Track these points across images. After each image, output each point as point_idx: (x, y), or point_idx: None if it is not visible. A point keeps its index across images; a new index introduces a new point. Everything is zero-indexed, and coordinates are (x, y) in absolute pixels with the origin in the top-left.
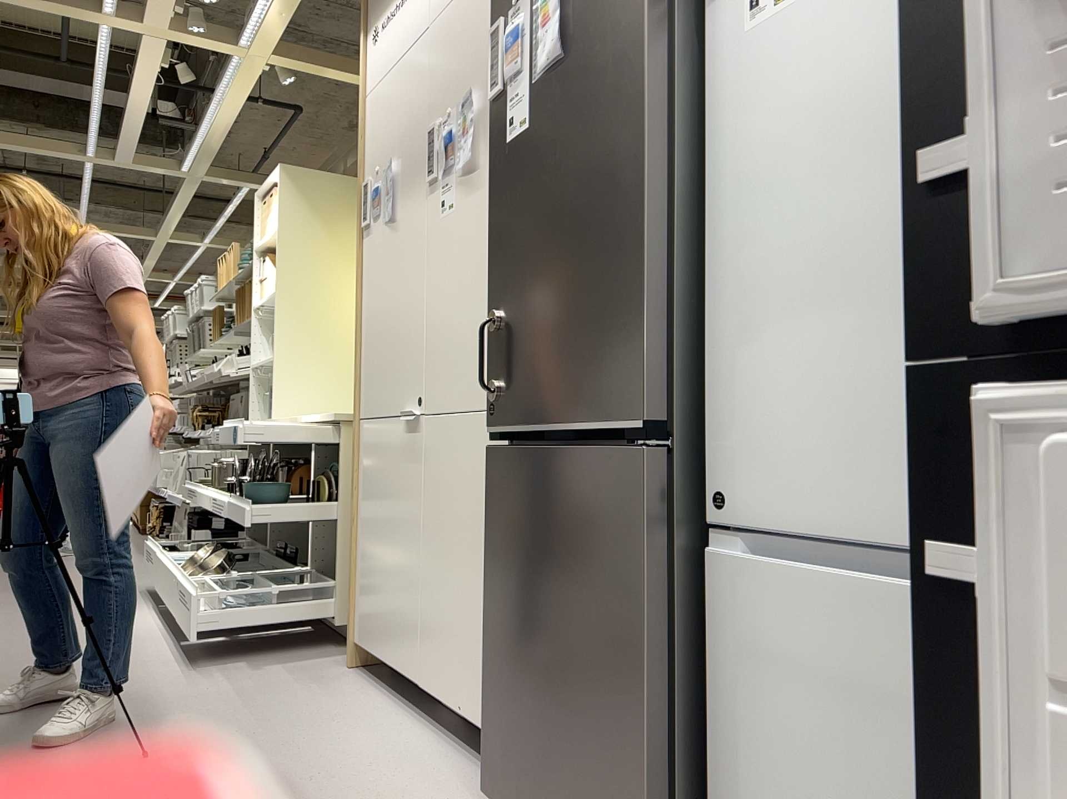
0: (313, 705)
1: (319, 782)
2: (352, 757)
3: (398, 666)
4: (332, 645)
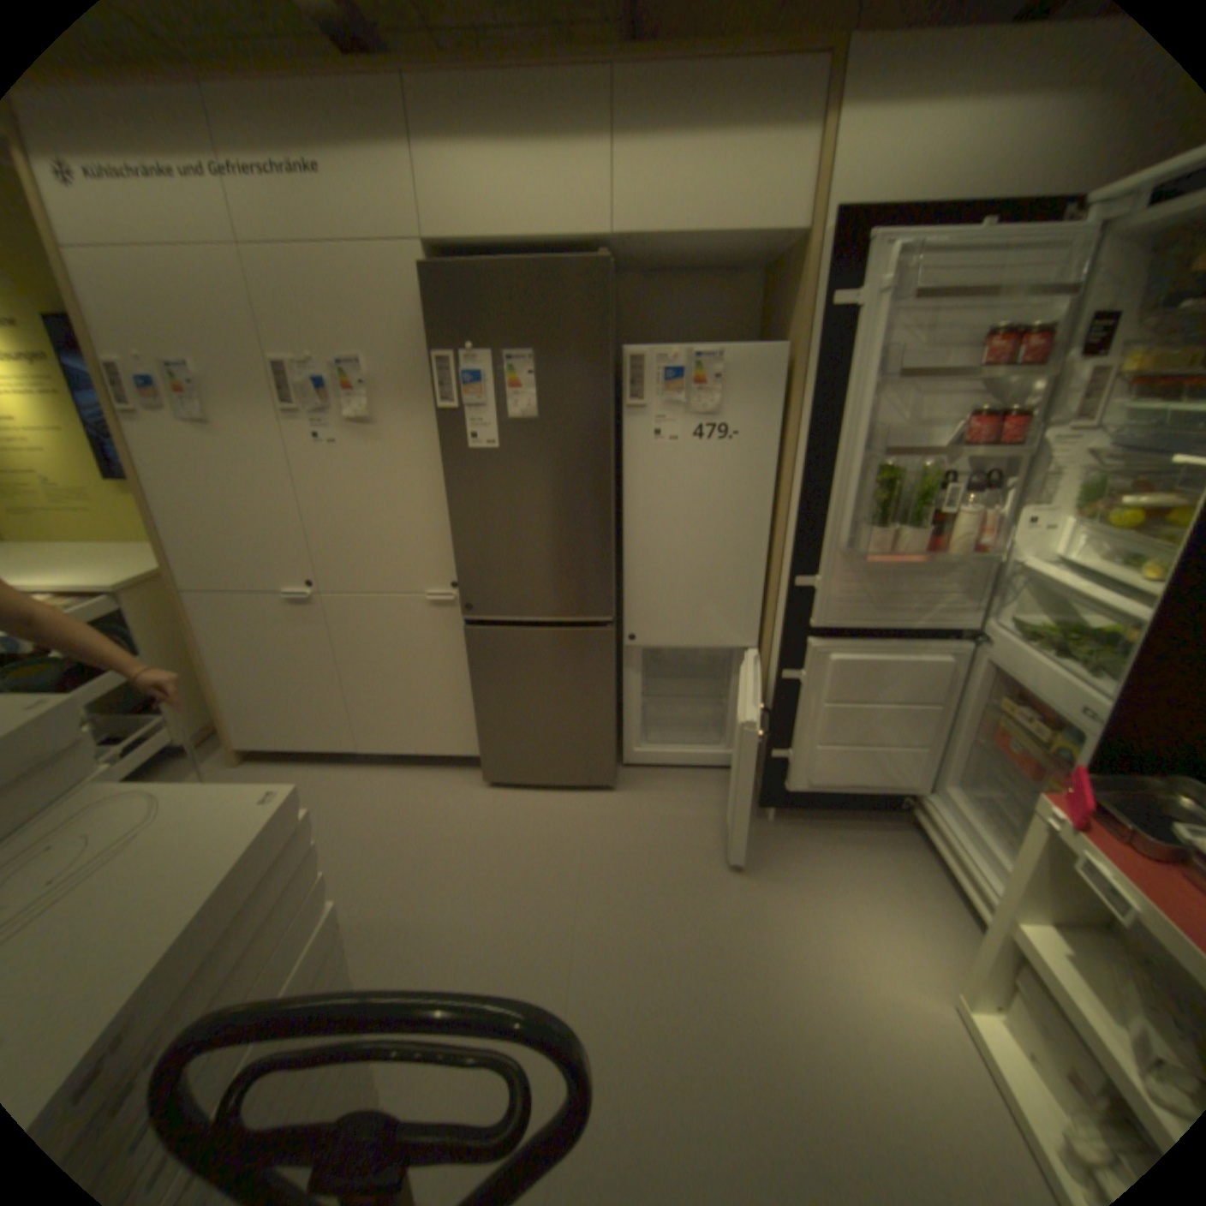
0: None
1: (383, 831)
2: (371, 809)
3: (322, 747)
4: (175, 759)
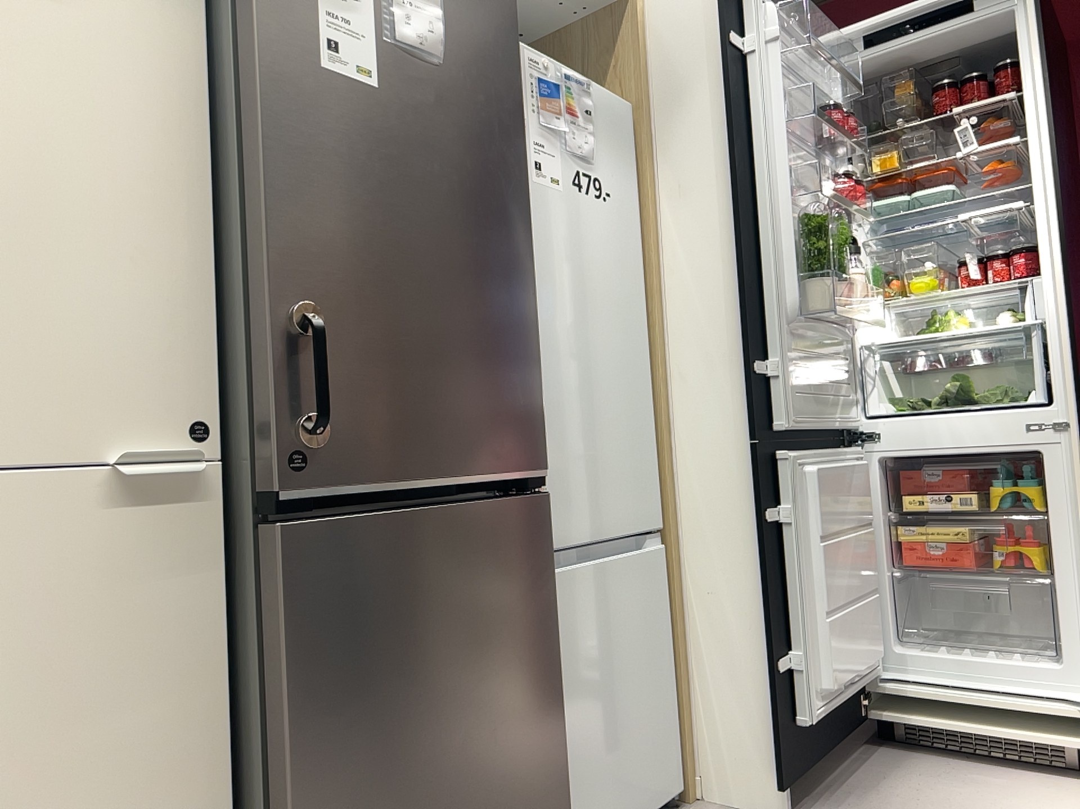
0: None
1: None
2: None
3: None
4: None
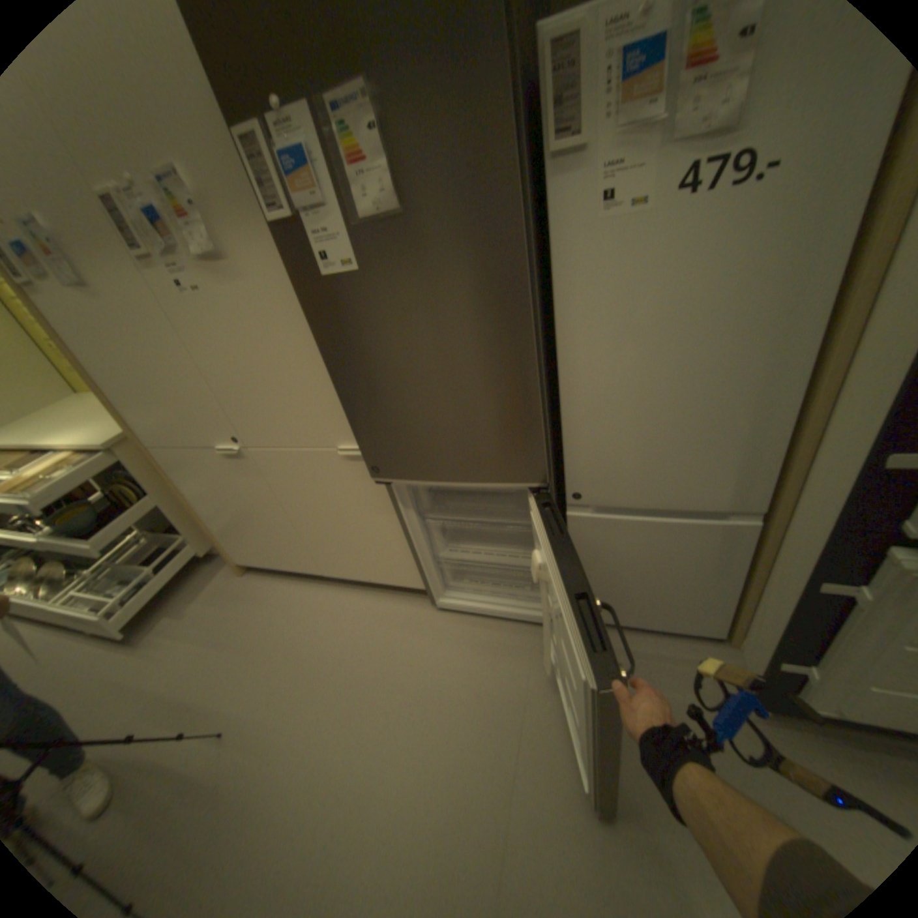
0: (260, 618)
1: (337, 664)
2: (331, 635)
3: (295, 569)
4: (203, 564)
